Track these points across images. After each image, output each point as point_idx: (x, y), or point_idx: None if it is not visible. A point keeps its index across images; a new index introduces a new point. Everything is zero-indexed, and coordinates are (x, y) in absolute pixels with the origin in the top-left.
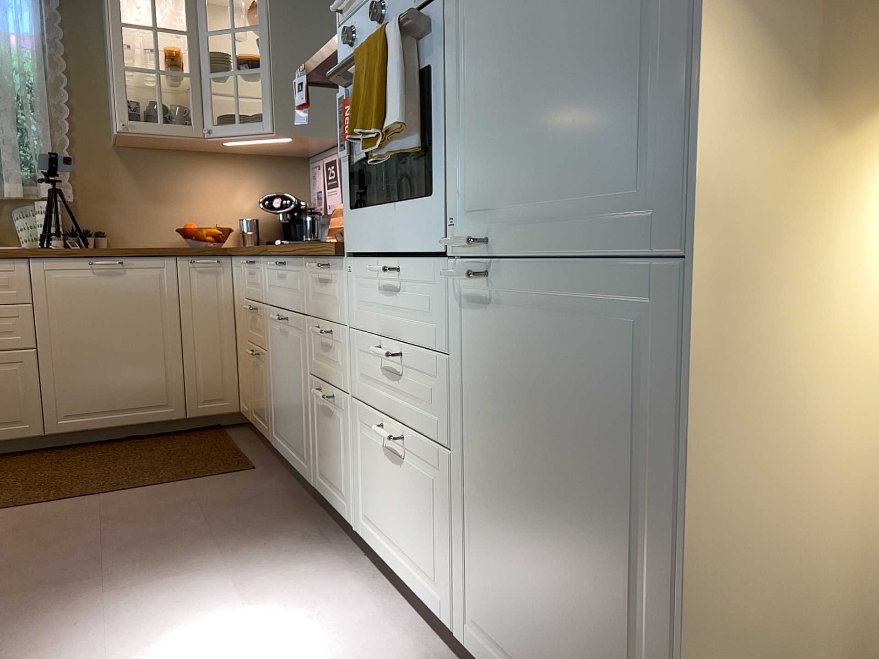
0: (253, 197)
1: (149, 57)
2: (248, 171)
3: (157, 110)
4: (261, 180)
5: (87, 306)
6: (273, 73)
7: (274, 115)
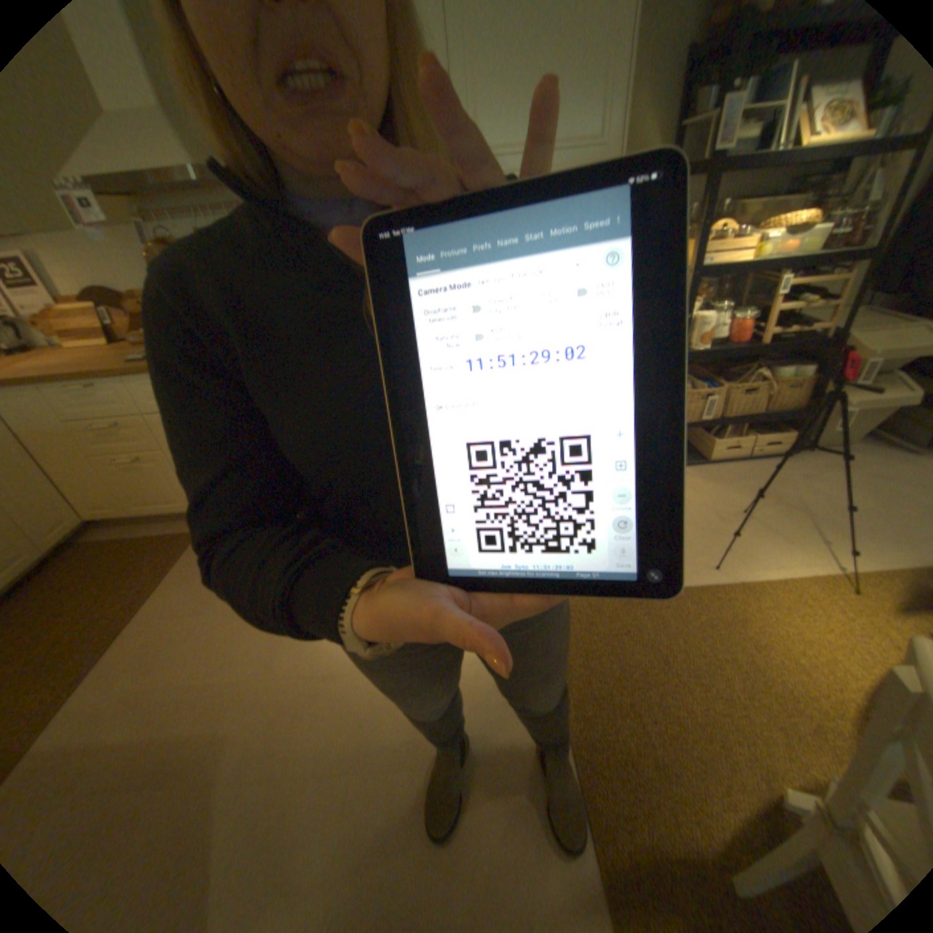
0: None
1: None
2: None
3: None
4: None
5: None
6: None
7: None
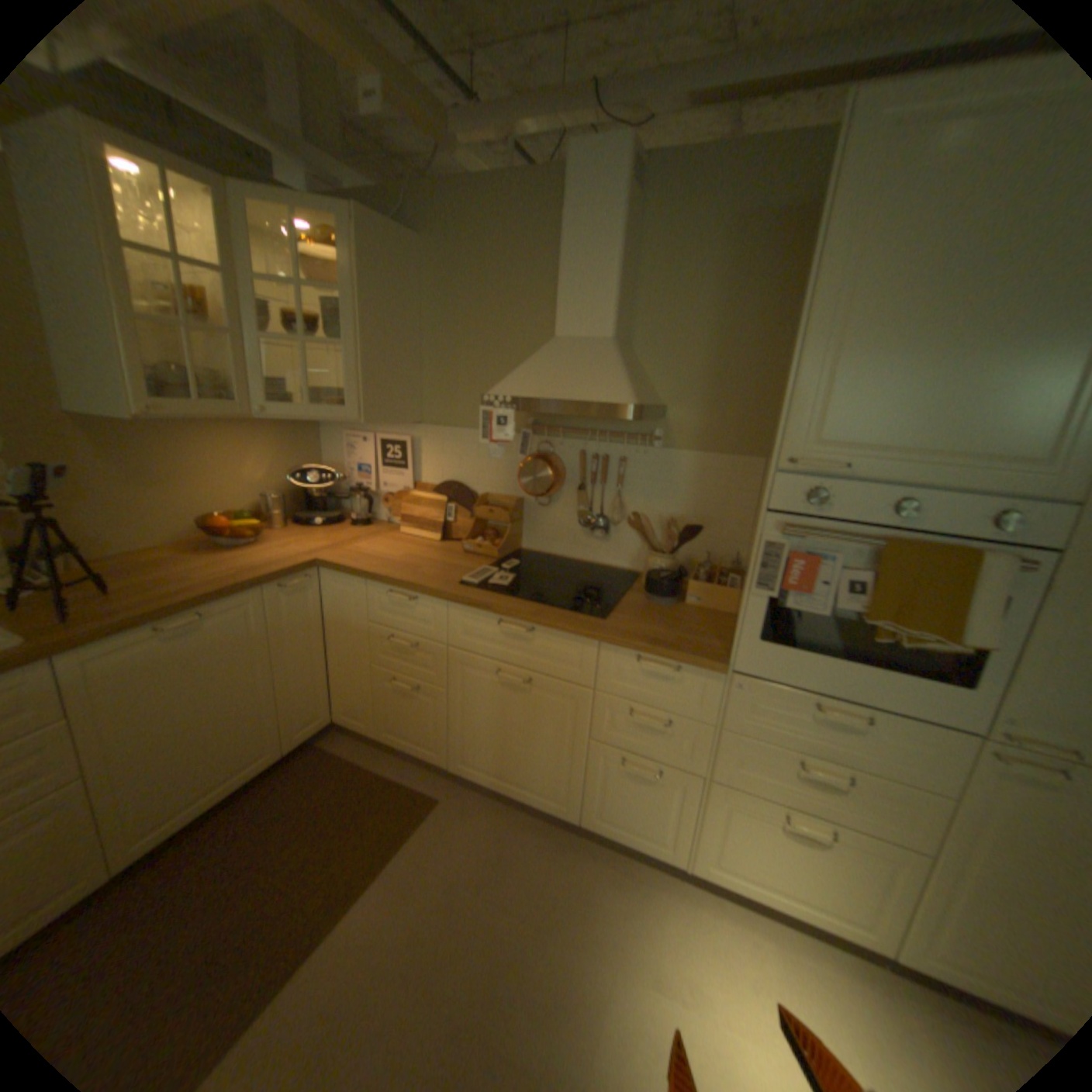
0: (265, 466)
1: (157, 296)
2: (257, 435)
3: (178, 378)
4: (272, 445)
5: (155, 687)
6: (355, 350)
7: (360, 401)
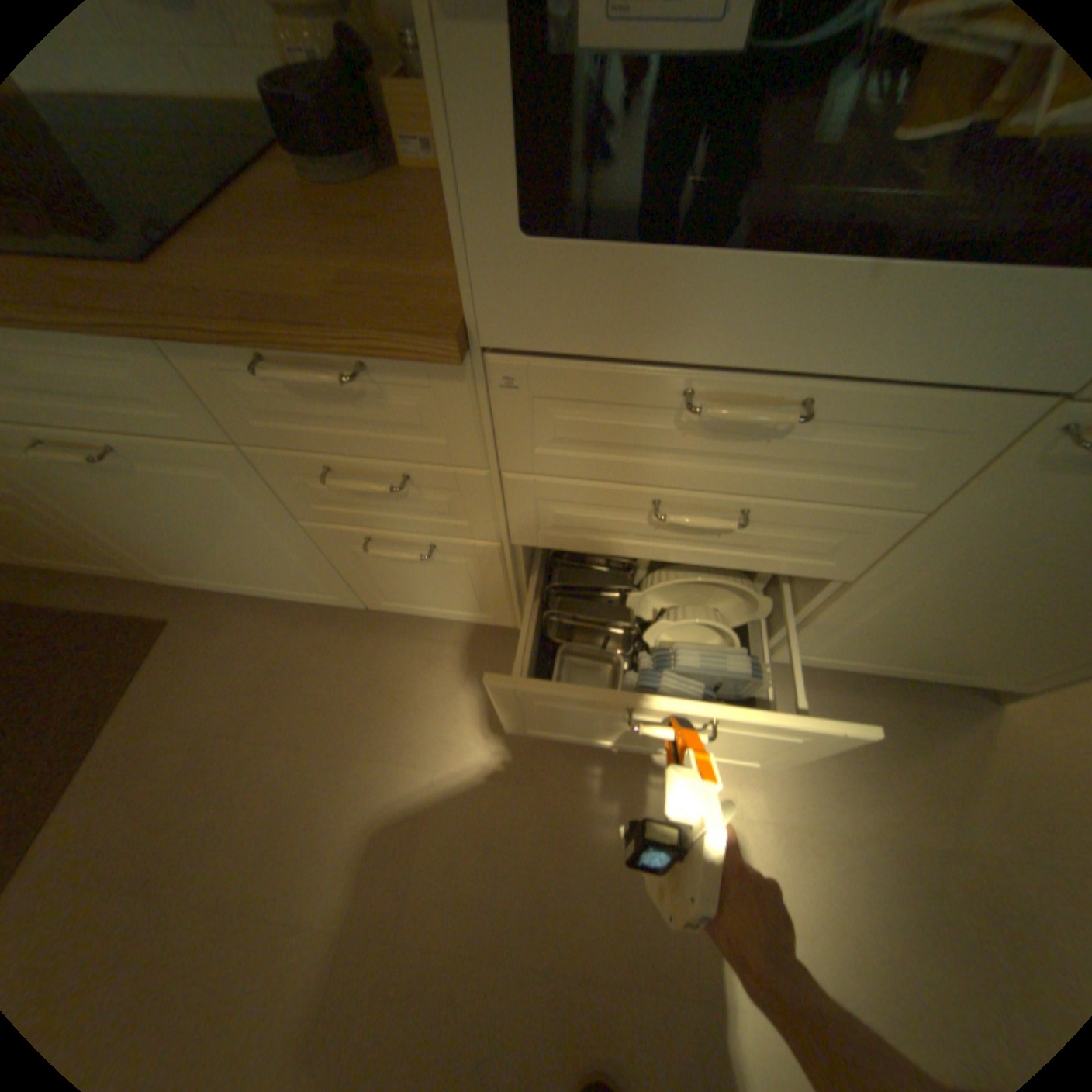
0: None
1: None
2: None
3: None
4: None
5: None
6: None
7: None
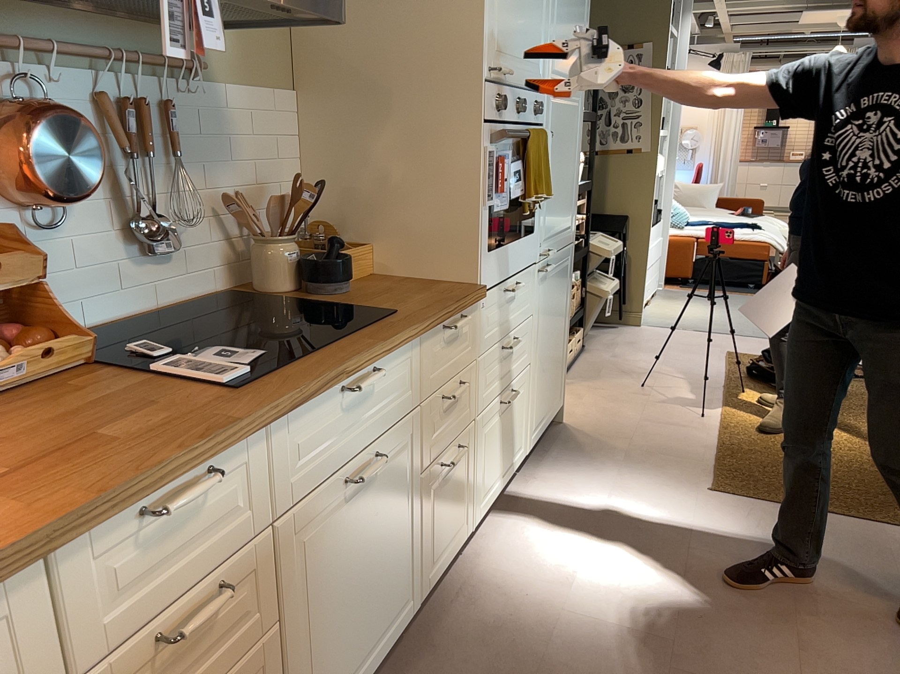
0: None
1: None
2: None
3: None
4: None
5: None
6: None
7: None
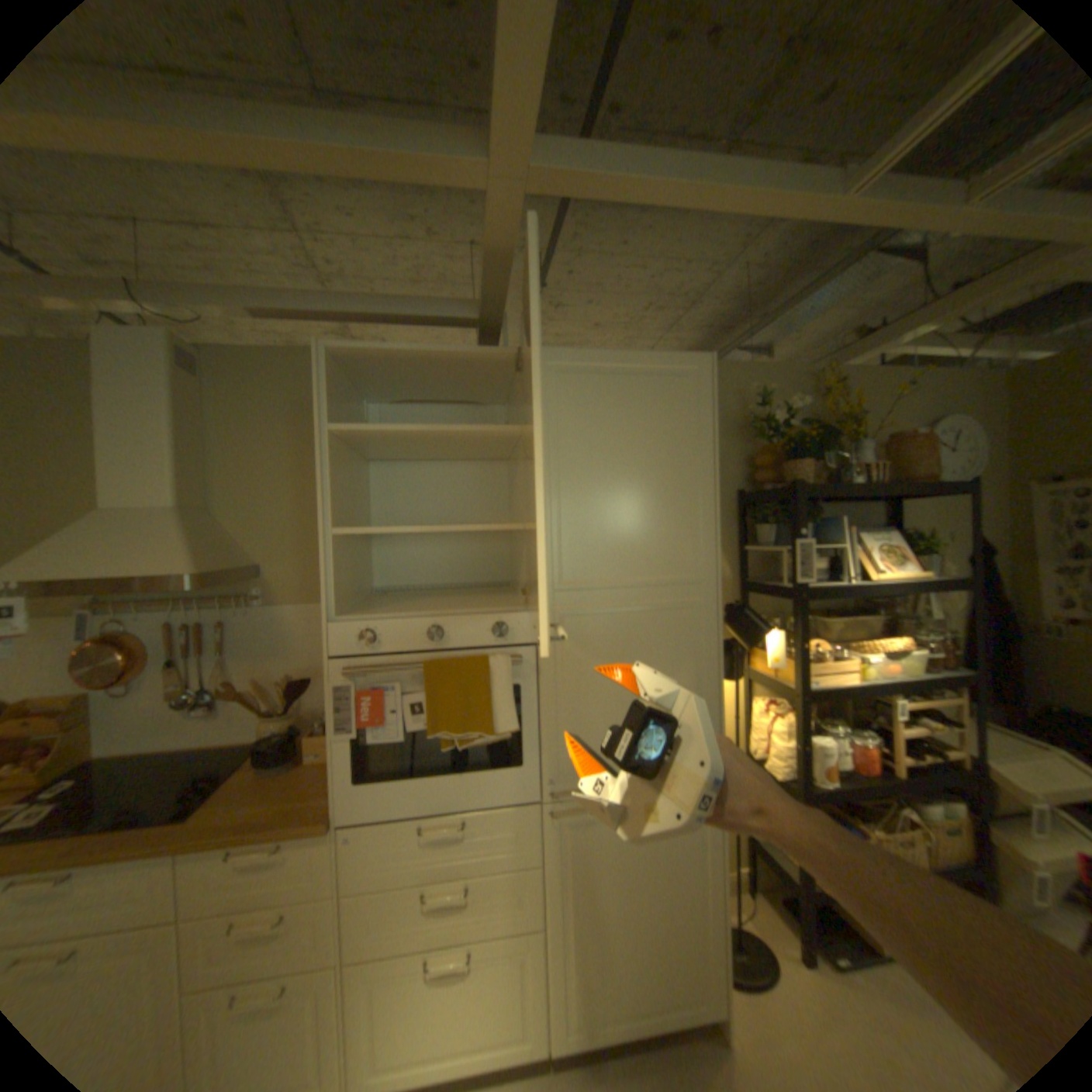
0: None
1: None
2: None
3: None
4: None
5: None
6: None
7: None
